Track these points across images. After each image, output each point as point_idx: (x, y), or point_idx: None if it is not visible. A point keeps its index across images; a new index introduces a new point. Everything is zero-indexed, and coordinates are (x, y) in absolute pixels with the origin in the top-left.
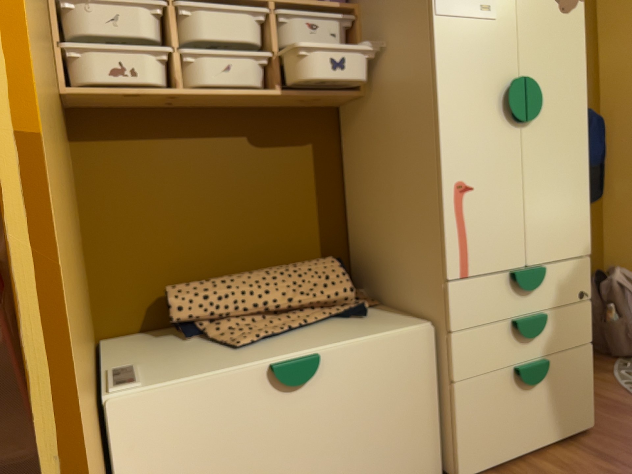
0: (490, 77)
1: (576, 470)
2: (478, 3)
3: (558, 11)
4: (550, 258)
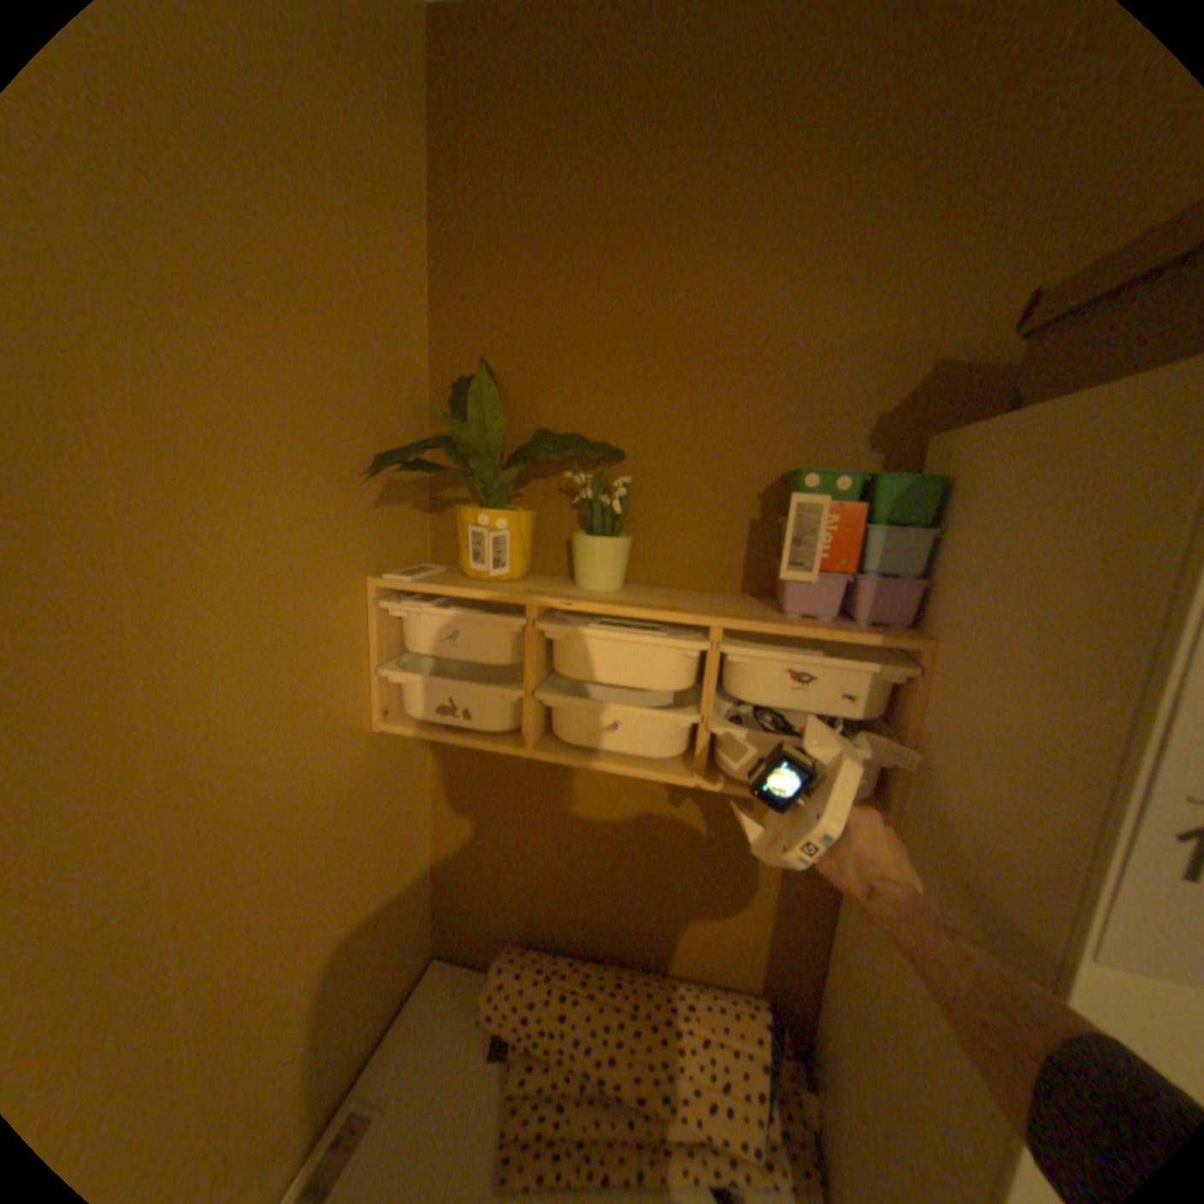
0: None
1: None
2: None
3: None
4: None
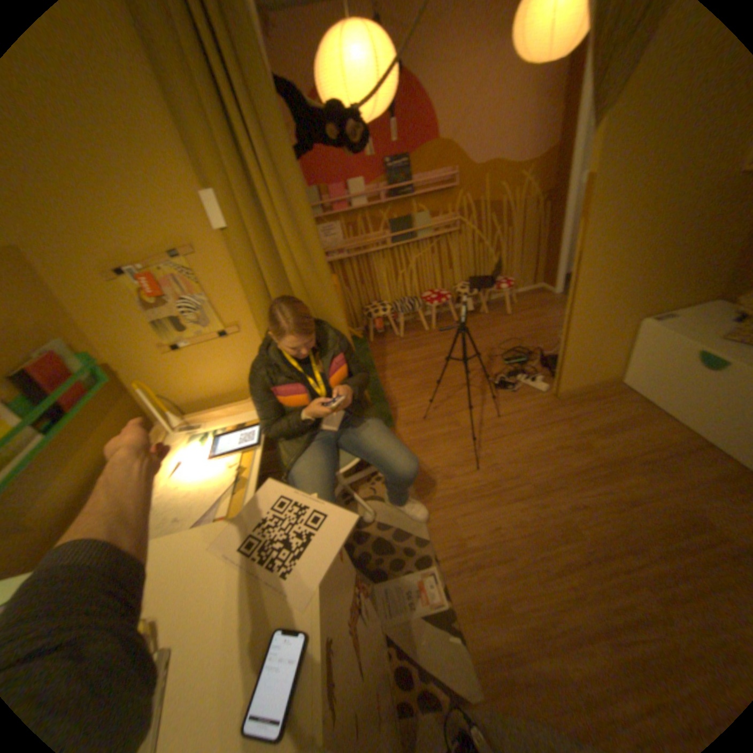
0: None
1: None
2: None
3: None
4: None
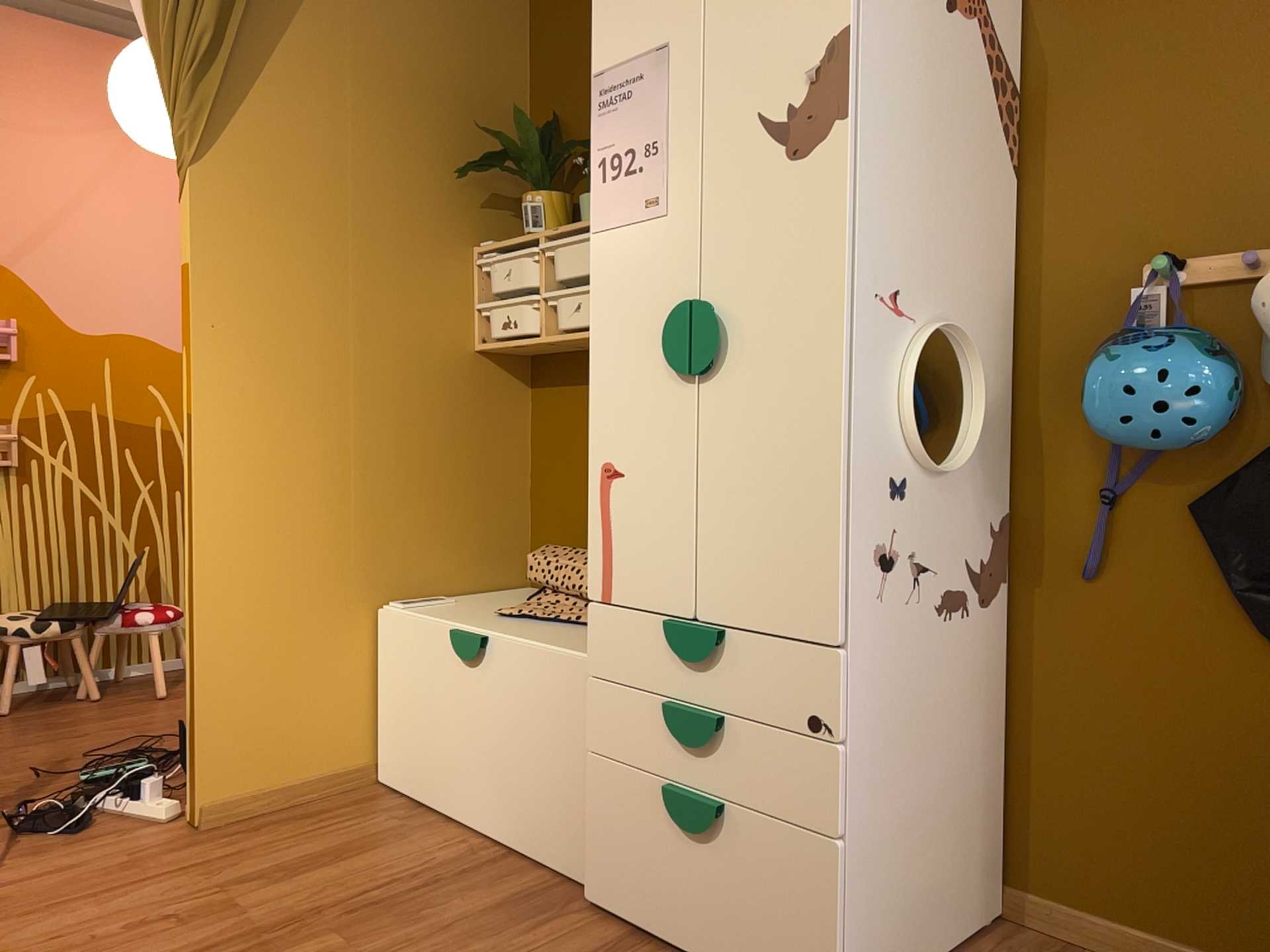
0: (654, 306)
1: None
2: (642, 199)
3: (782, 162)
4: (743, 623)
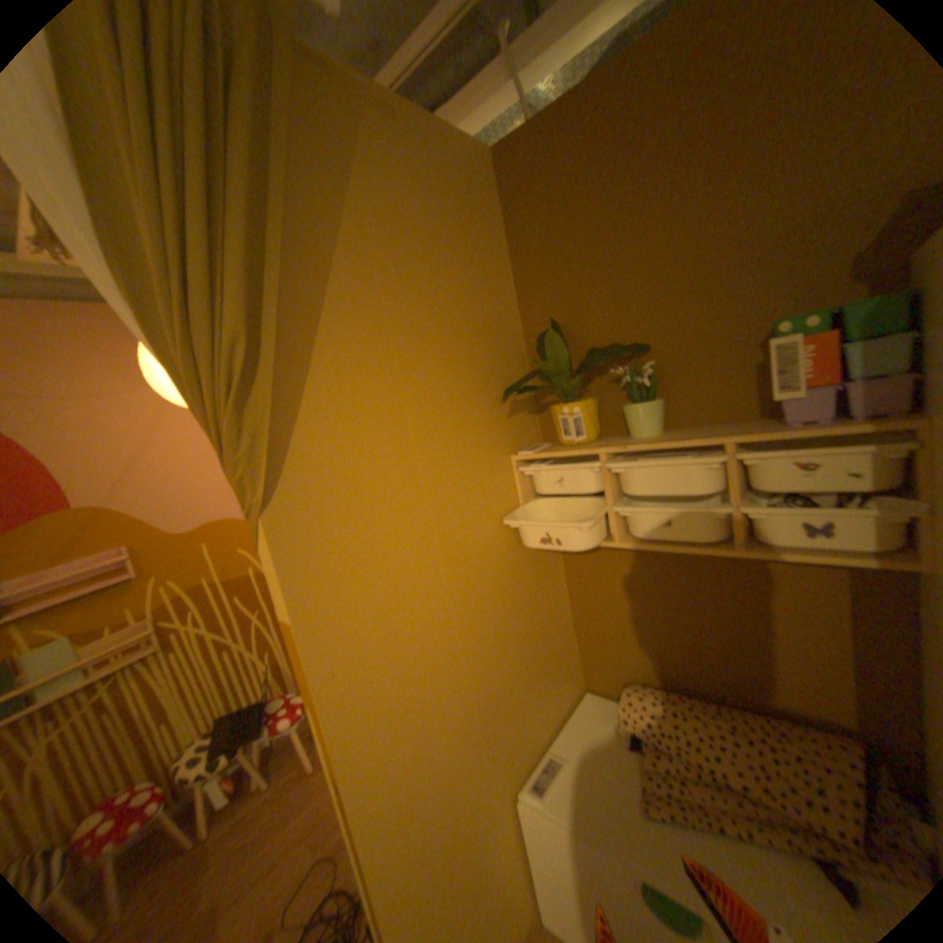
0: None
1: None
2: None
3: None
4: None
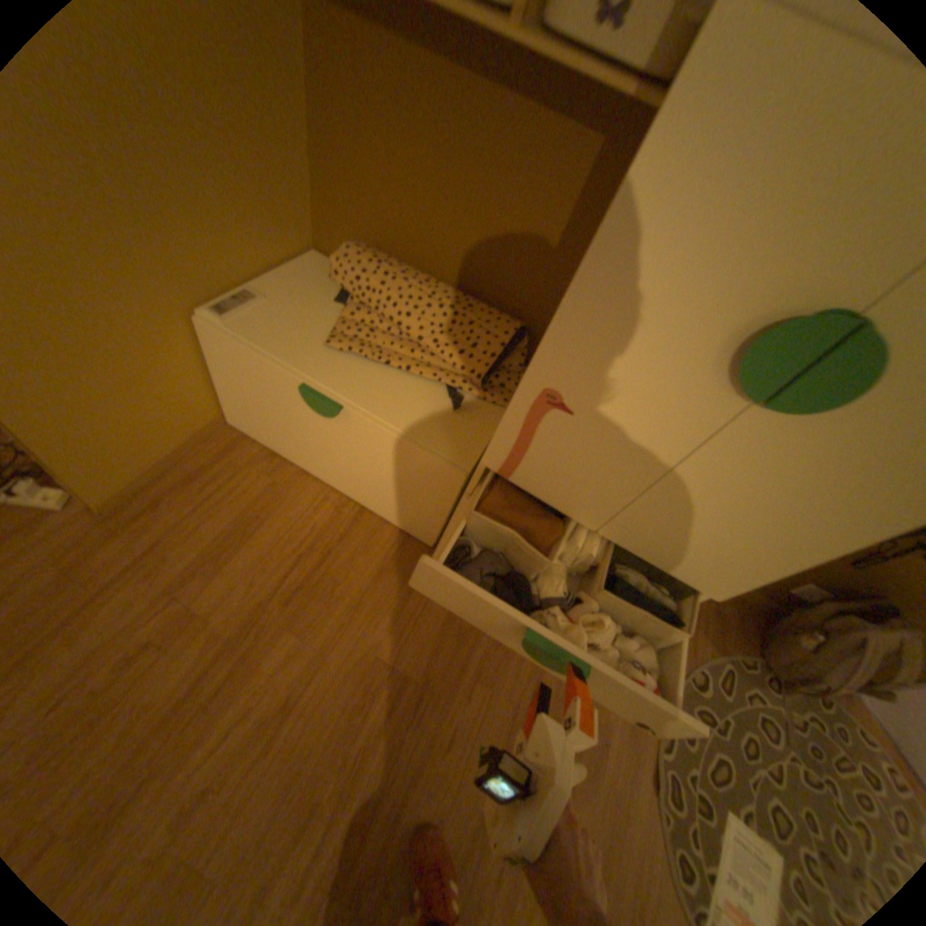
0: (767, 267)
1: (502, 646)
2: None
3: None
4: (641, 554)
